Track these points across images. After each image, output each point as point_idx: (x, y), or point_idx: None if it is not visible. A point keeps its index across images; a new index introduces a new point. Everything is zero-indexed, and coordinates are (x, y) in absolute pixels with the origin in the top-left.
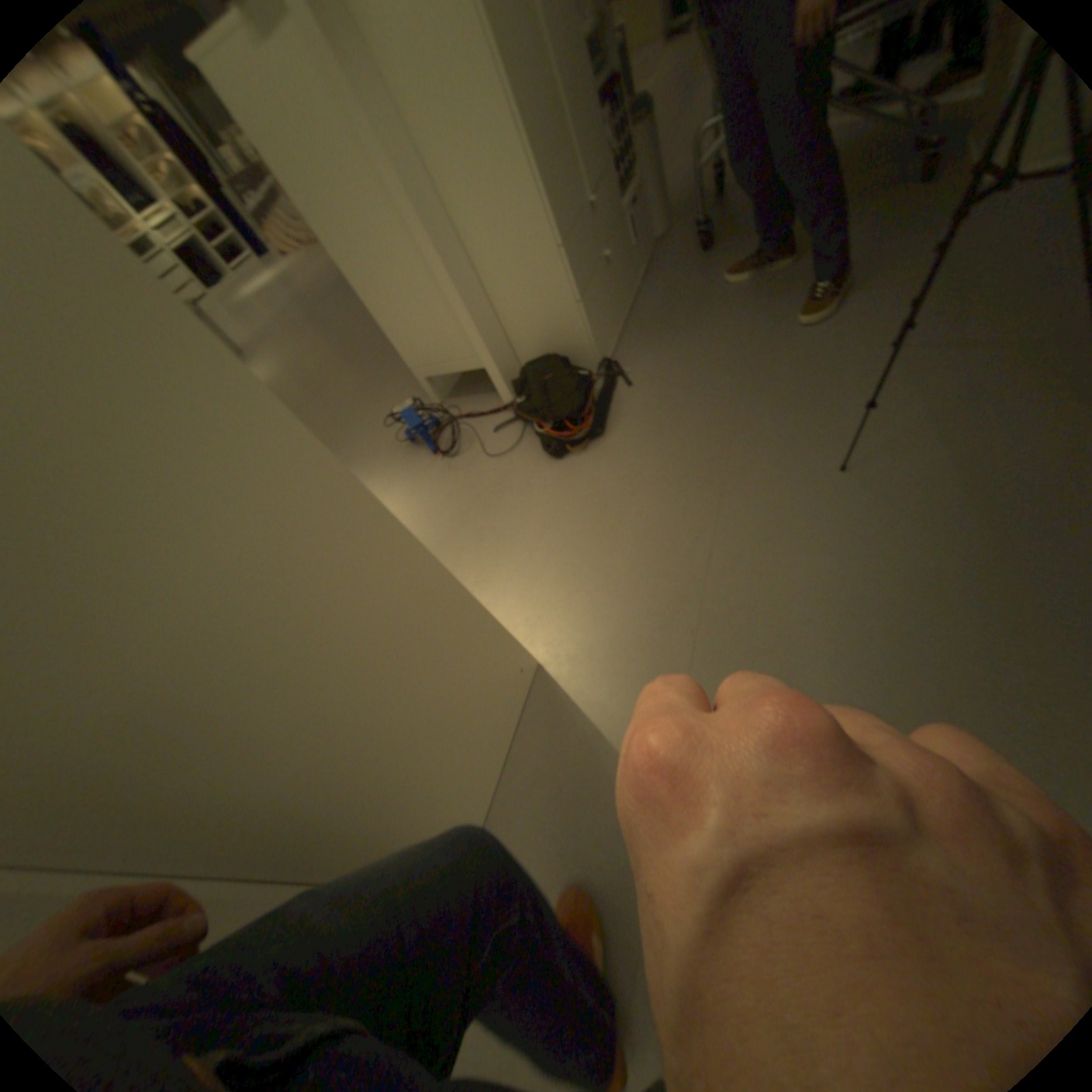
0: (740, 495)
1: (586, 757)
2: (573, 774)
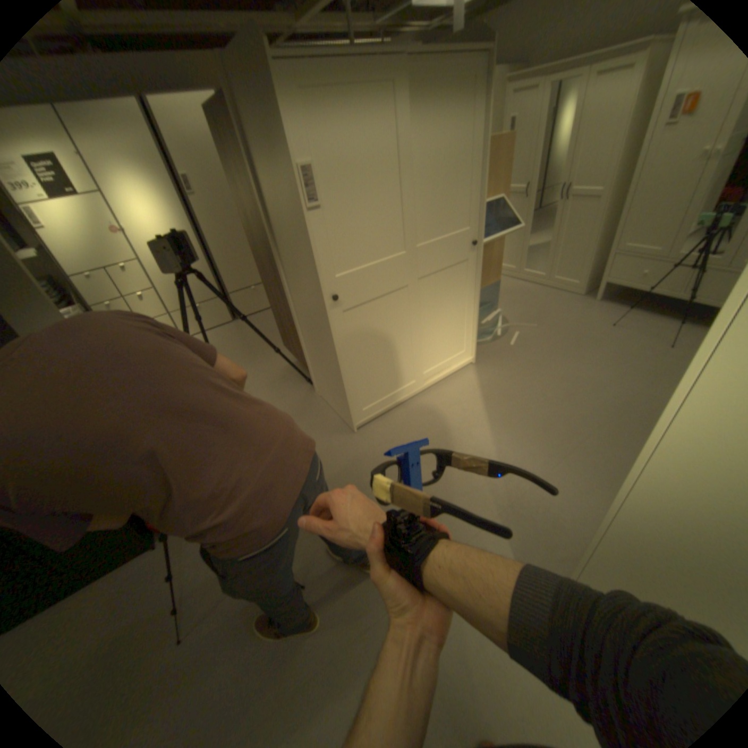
0: (347, 632)
1: (528, 557)
2: (538, 554)
